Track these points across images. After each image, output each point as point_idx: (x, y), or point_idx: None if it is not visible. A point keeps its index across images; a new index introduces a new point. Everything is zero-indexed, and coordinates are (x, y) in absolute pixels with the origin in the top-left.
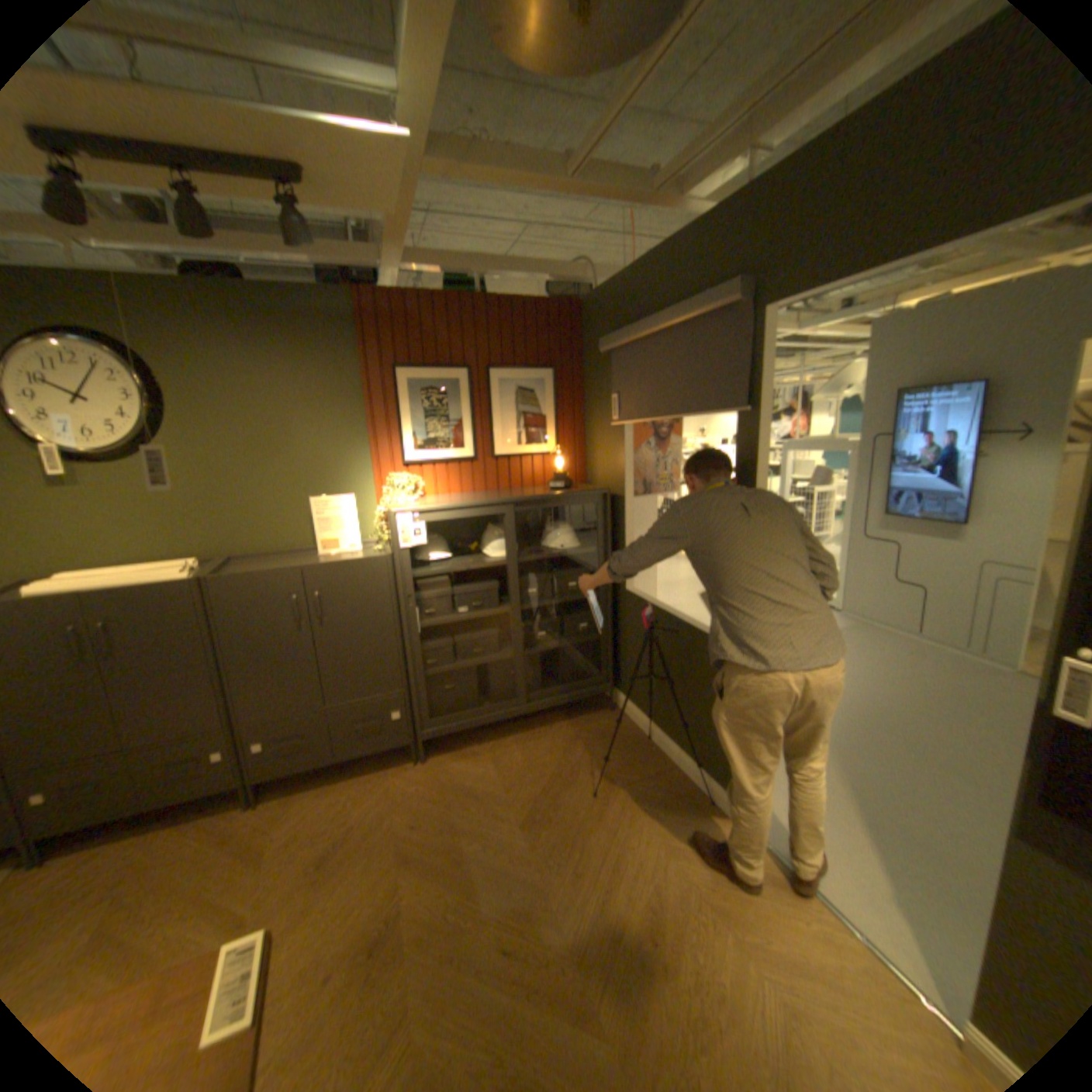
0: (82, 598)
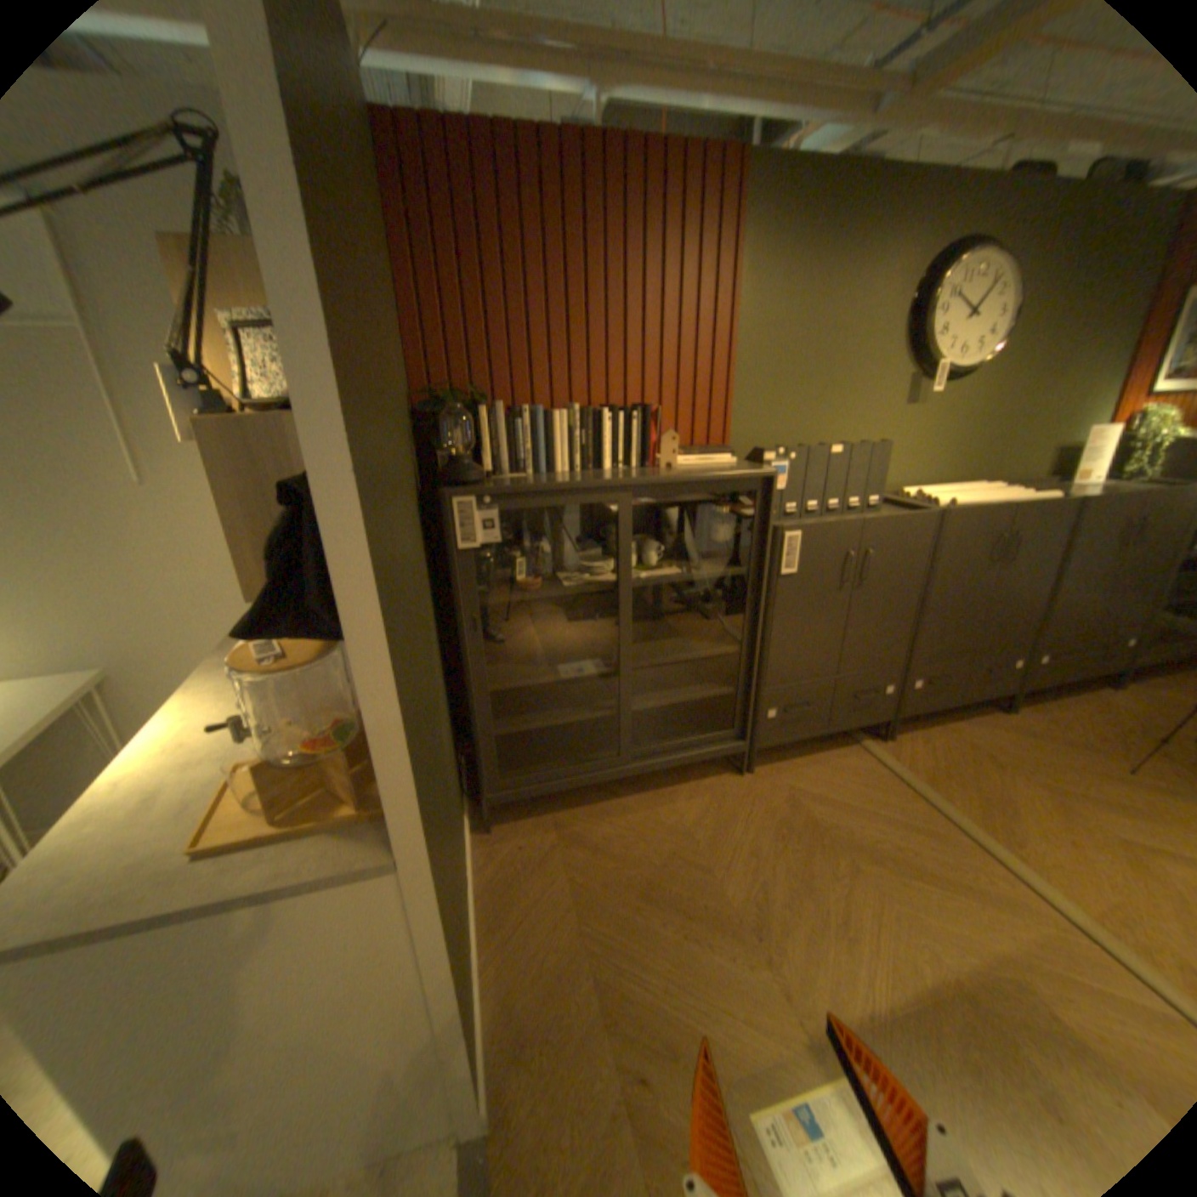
0: (1020, 508)
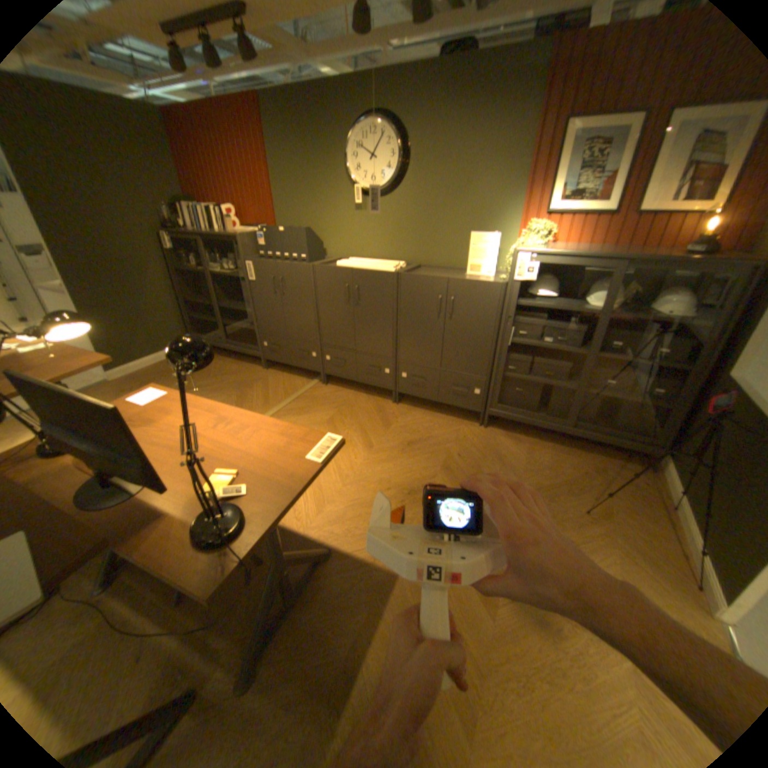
0: (353, 271)
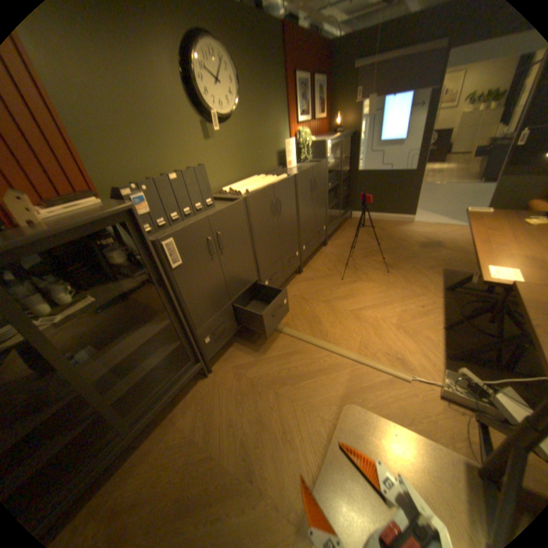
0: (274, 187)
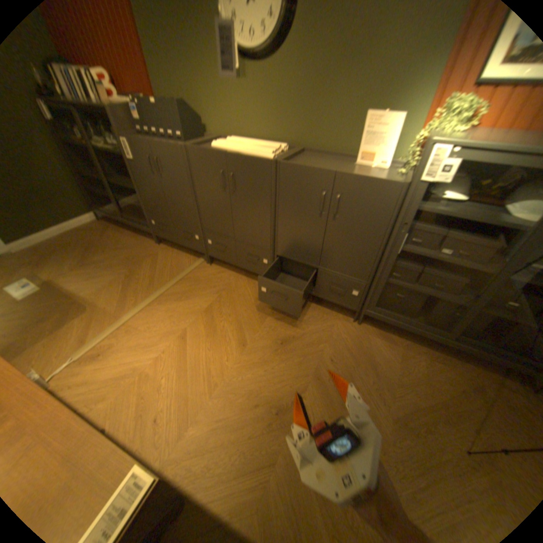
0: (226, 156)
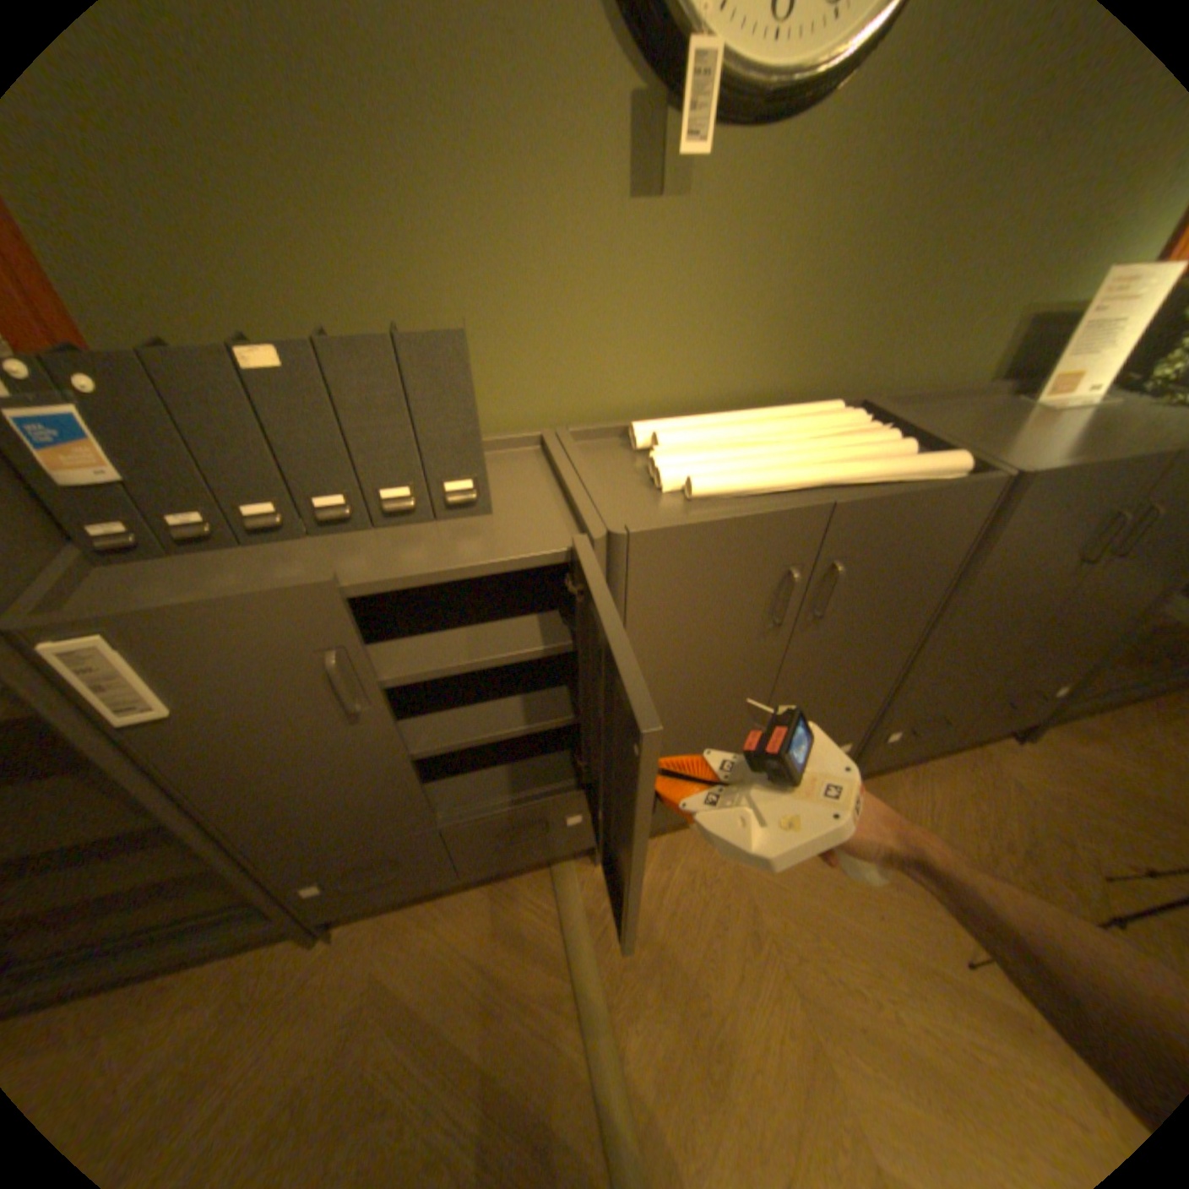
0: (838, 512)
